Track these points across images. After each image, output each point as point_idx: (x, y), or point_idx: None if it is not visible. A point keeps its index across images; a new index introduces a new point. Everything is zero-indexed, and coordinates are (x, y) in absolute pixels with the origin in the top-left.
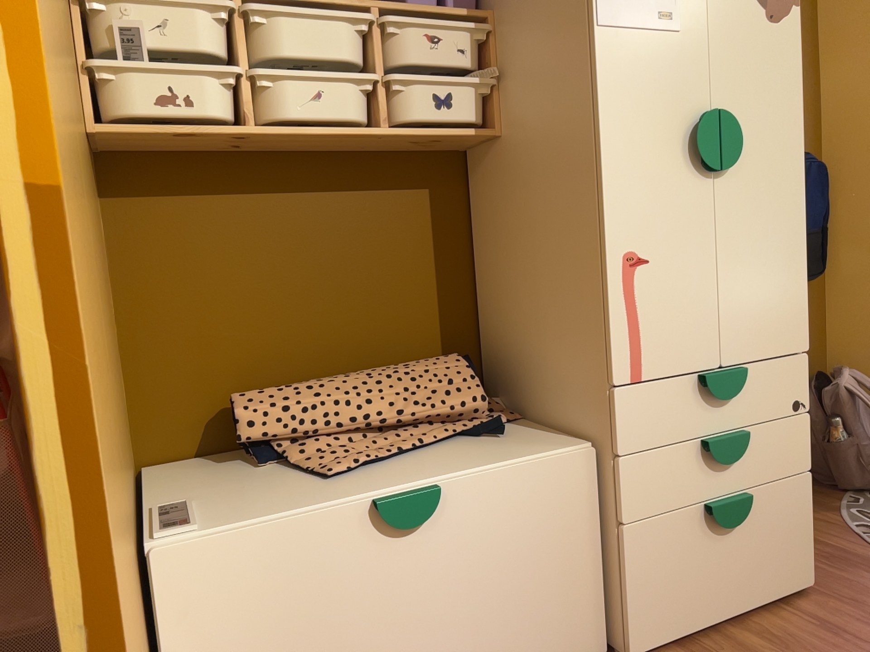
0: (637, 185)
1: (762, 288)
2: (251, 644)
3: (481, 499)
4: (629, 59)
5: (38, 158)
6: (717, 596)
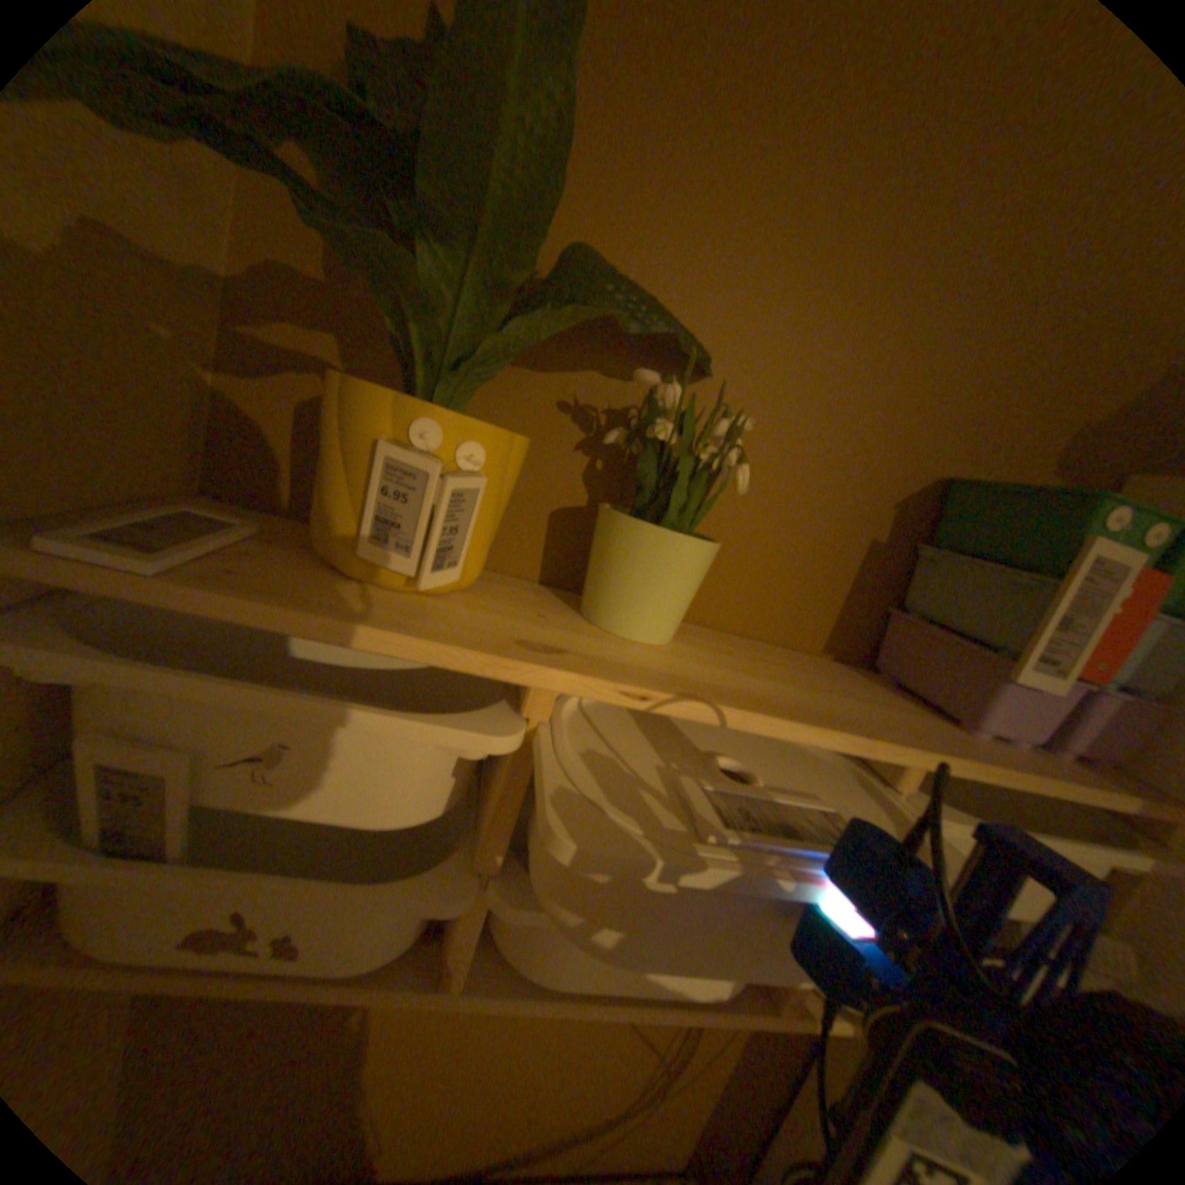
0: None
1: None
2: None
3: None
4: None
5: None
6: None
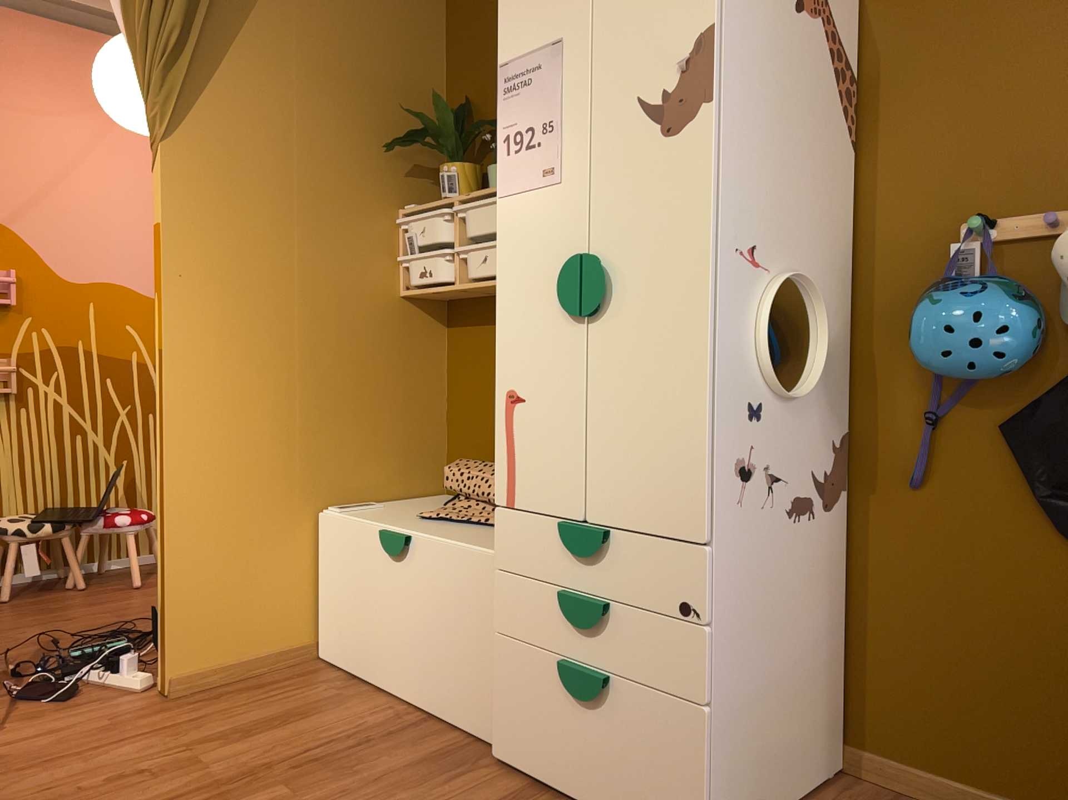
0: (517, 329)
1: (639, 448)
2: (339, 581)
3: (429, 557)
4: (518, 218)
5: (164, 336)
6: (570, 767)
